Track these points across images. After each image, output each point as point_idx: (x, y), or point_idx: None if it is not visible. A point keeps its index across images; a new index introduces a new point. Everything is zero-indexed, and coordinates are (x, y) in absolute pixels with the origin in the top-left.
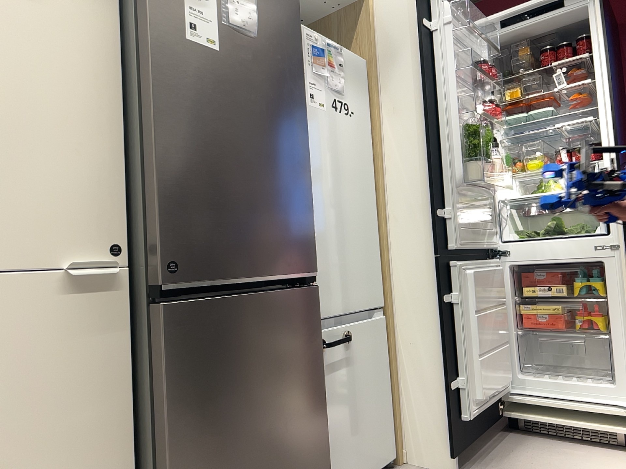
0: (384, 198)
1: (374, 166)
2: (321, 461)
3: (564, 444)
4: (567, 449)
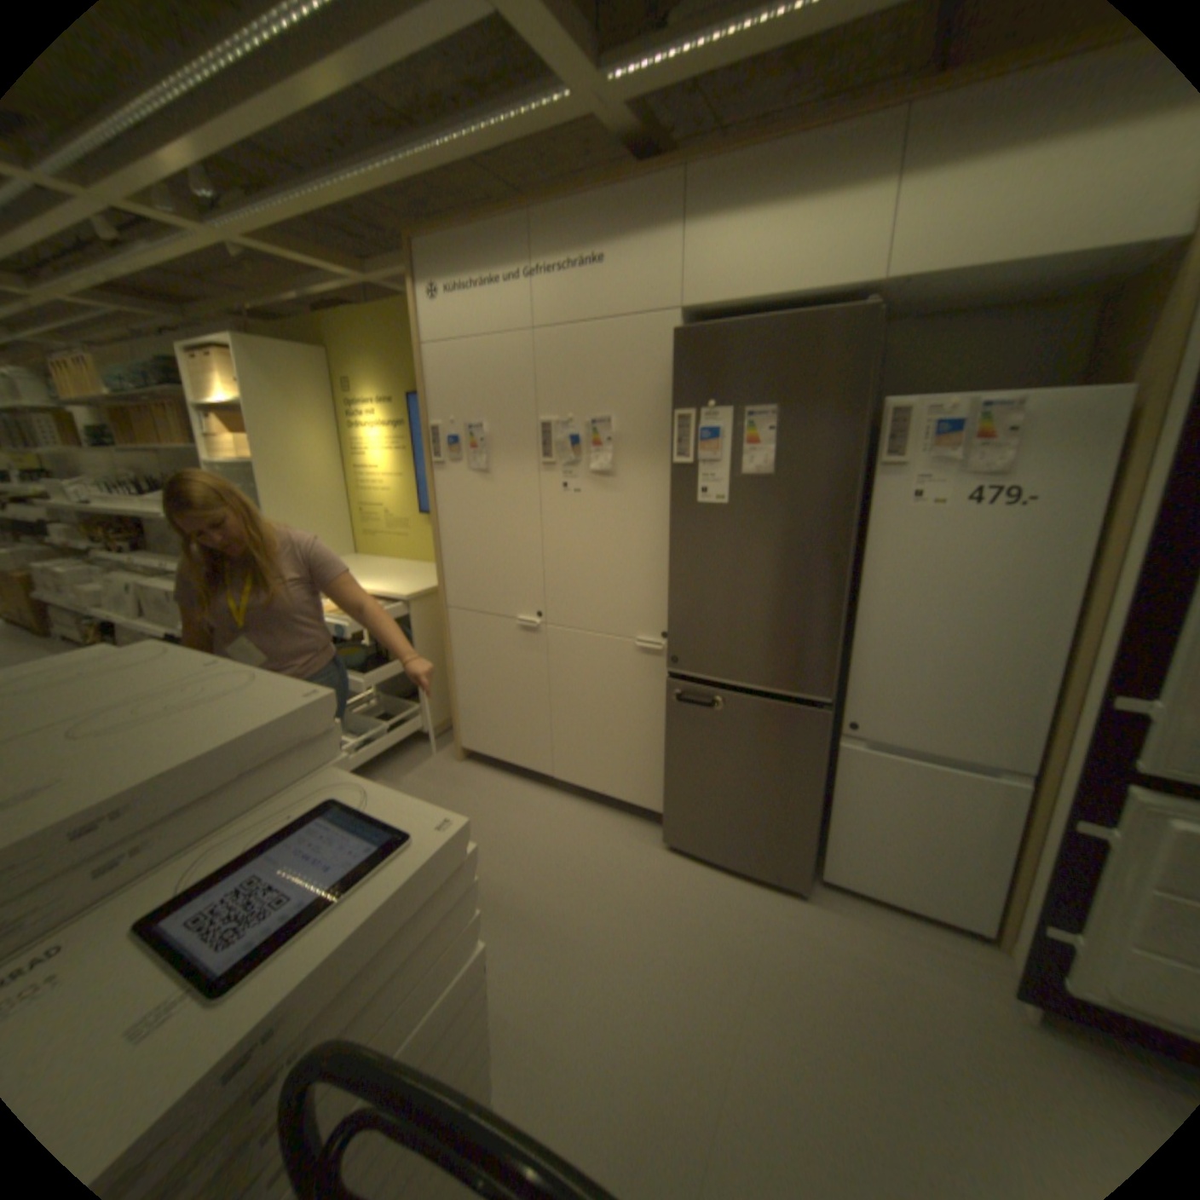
0: (1095, 633)
1: (1098, 576)
2: (807, 845)
3: None
4: None
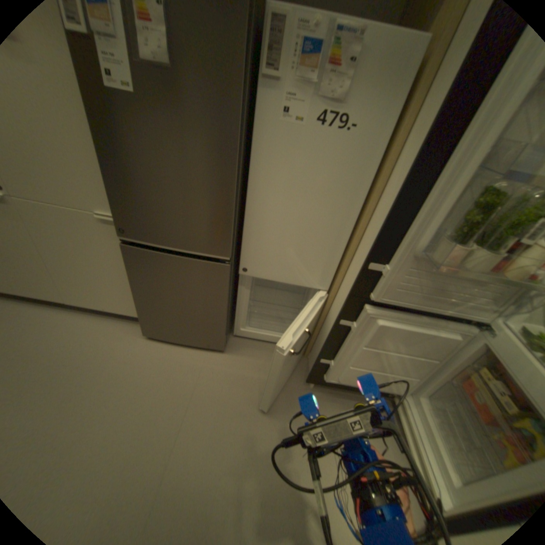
0: (366, 219)
1: (375, 185)
2: (221, 329)
3: (397, 450)
4: (391, 452)
